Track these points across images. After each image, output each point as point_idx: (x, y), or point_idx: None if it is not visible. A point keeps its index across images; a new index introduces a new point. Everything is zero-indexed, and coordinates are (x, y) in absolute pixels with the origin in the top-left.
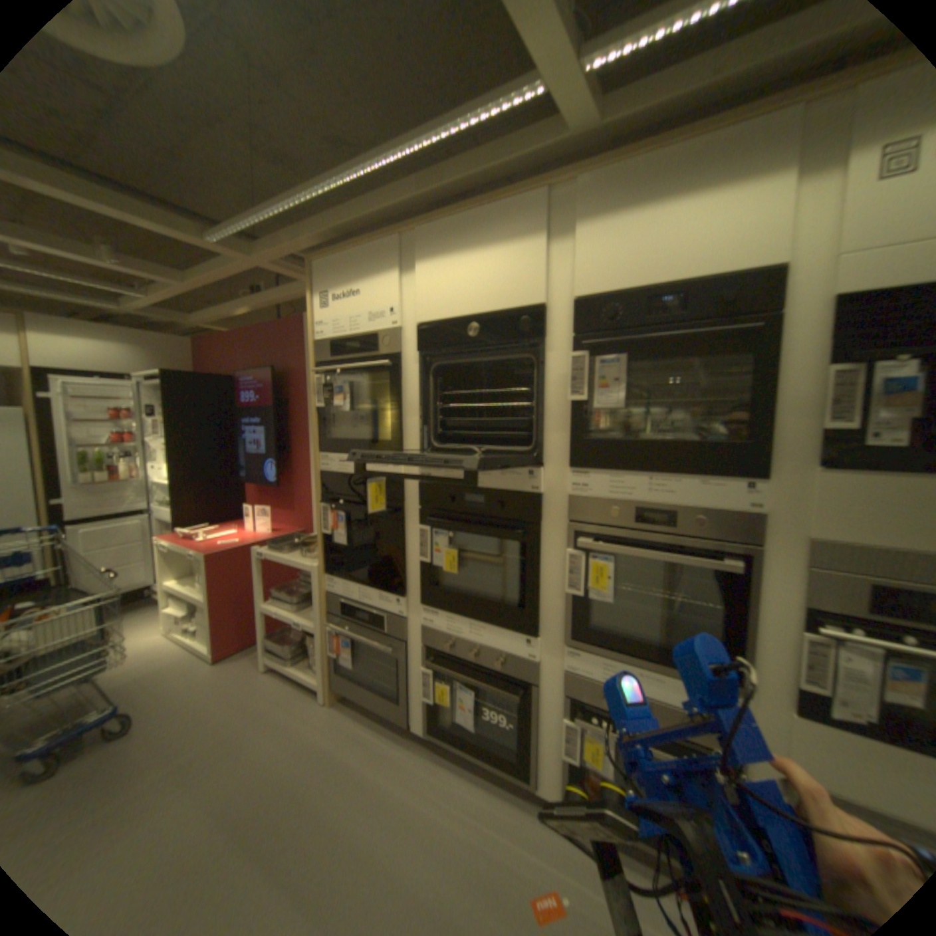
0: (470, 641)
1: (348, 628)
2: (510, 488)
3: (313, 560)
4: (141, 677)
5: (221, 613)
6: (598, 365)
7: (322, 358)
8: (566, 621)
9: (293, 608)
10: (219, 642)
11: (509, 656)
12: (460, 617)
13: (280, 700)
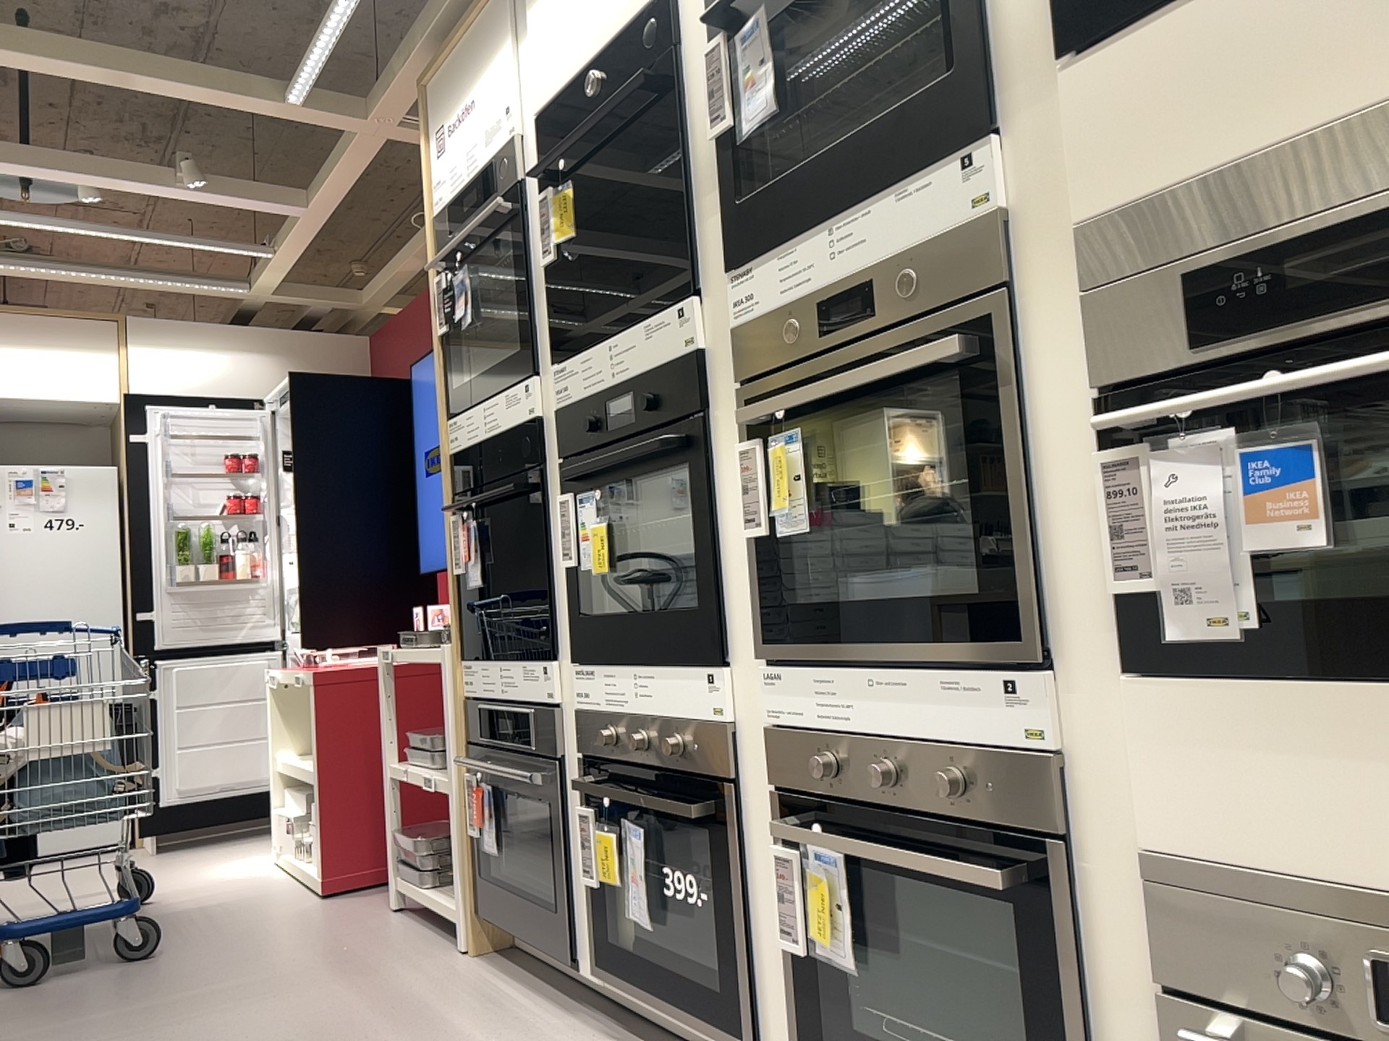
0: (636, 712)
1: (491, 757)
2: (659, 354)
3: (456, 642)
4: (217, 899)
5: (343, 787)
6: (737, 49)
7: (442, 241)
8: (758, 606)
9: (435, 752)
10: (338, 846)
11: (687, 721)
12: (620, 663)
13: (402, 938)
